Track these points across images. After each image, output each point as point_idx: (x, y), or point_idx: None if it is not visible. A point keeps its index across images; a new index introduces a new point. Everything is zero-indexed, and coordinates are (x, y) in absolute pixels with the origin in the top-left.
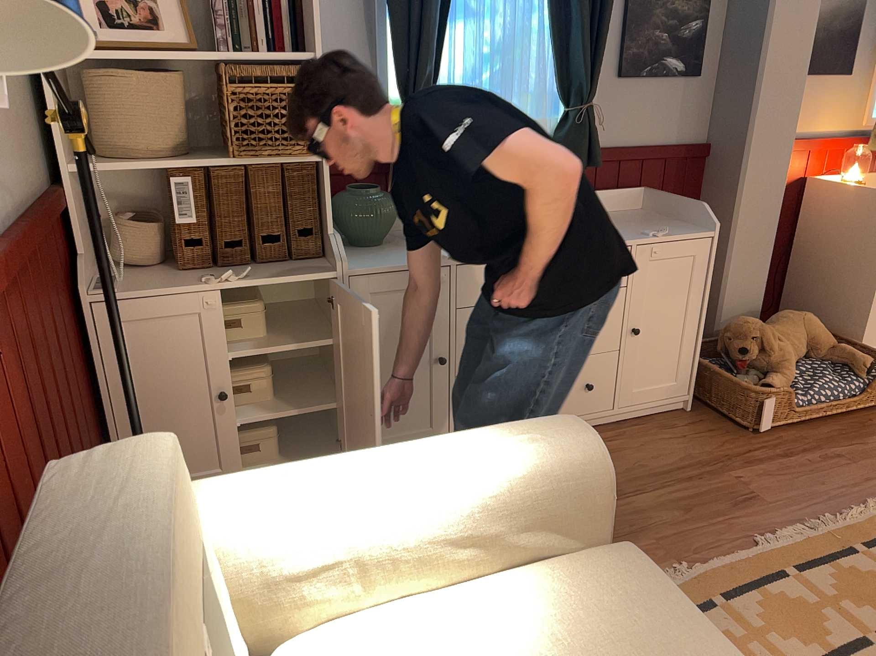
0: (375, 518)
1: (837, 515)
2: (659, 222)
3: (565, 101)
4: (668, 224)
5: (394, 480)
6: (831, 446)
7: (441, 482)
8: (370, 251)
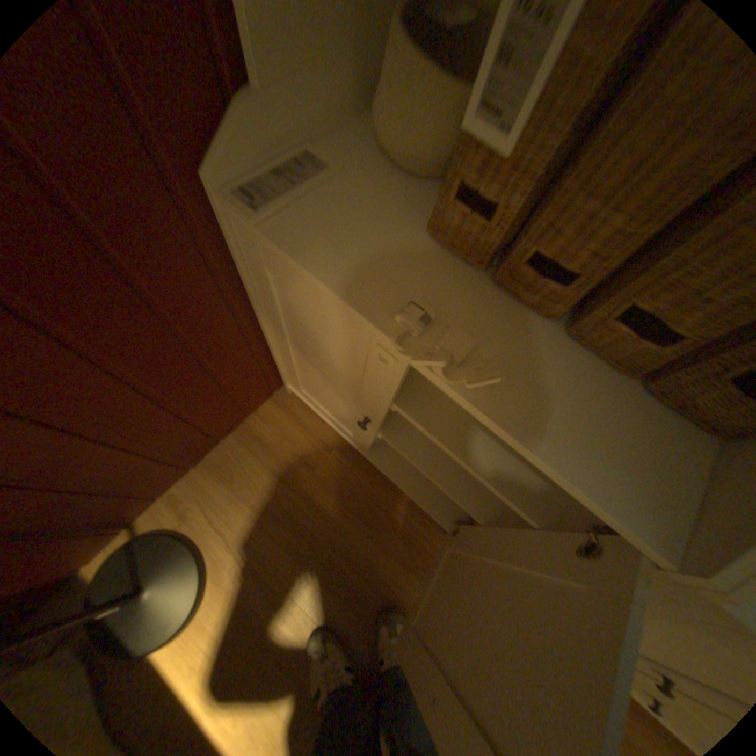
0: None
1: None
2: None
3: None
4: None
5: None
6: None
7: None
8: None
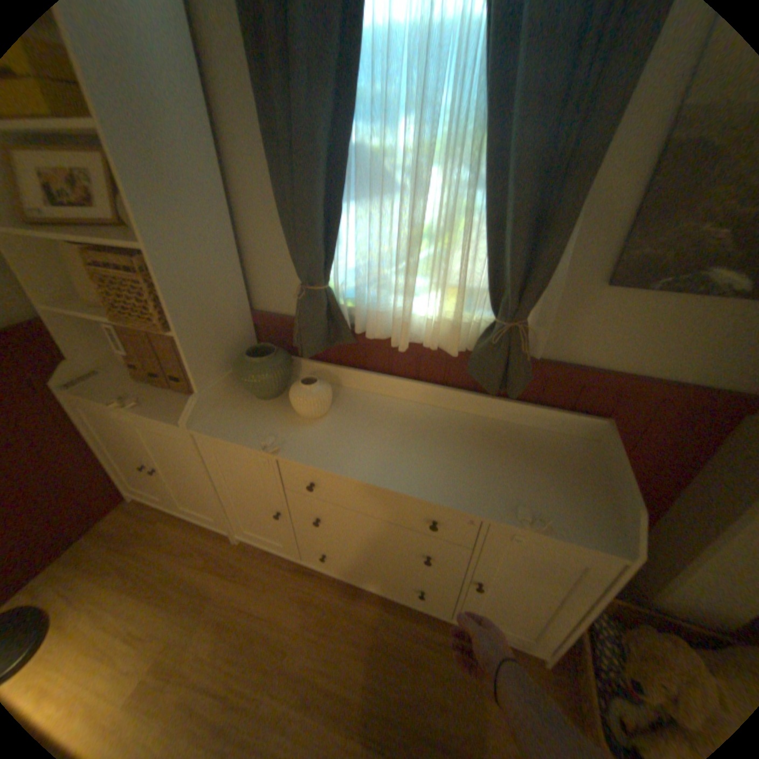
0: None
1: None
2: (581, 488)
3: (496, 308)
4: (585, 502)
5: None
6: None
7: None
8: (254, 405)
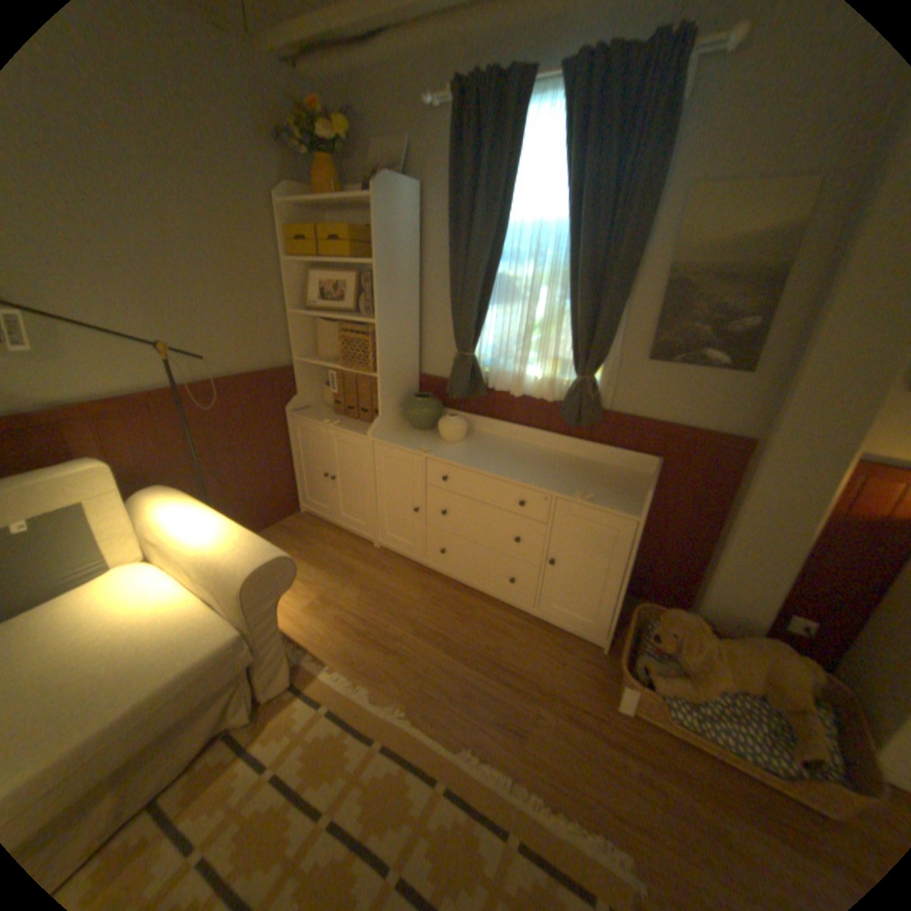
0: (170, 540)
1: (552, 812)
2: (625, 491)
3: (576, 371)
4: (623, 496)
5: (188, 530)
6: (674, 782)
7: (193, 543)
8: (412, 433)
